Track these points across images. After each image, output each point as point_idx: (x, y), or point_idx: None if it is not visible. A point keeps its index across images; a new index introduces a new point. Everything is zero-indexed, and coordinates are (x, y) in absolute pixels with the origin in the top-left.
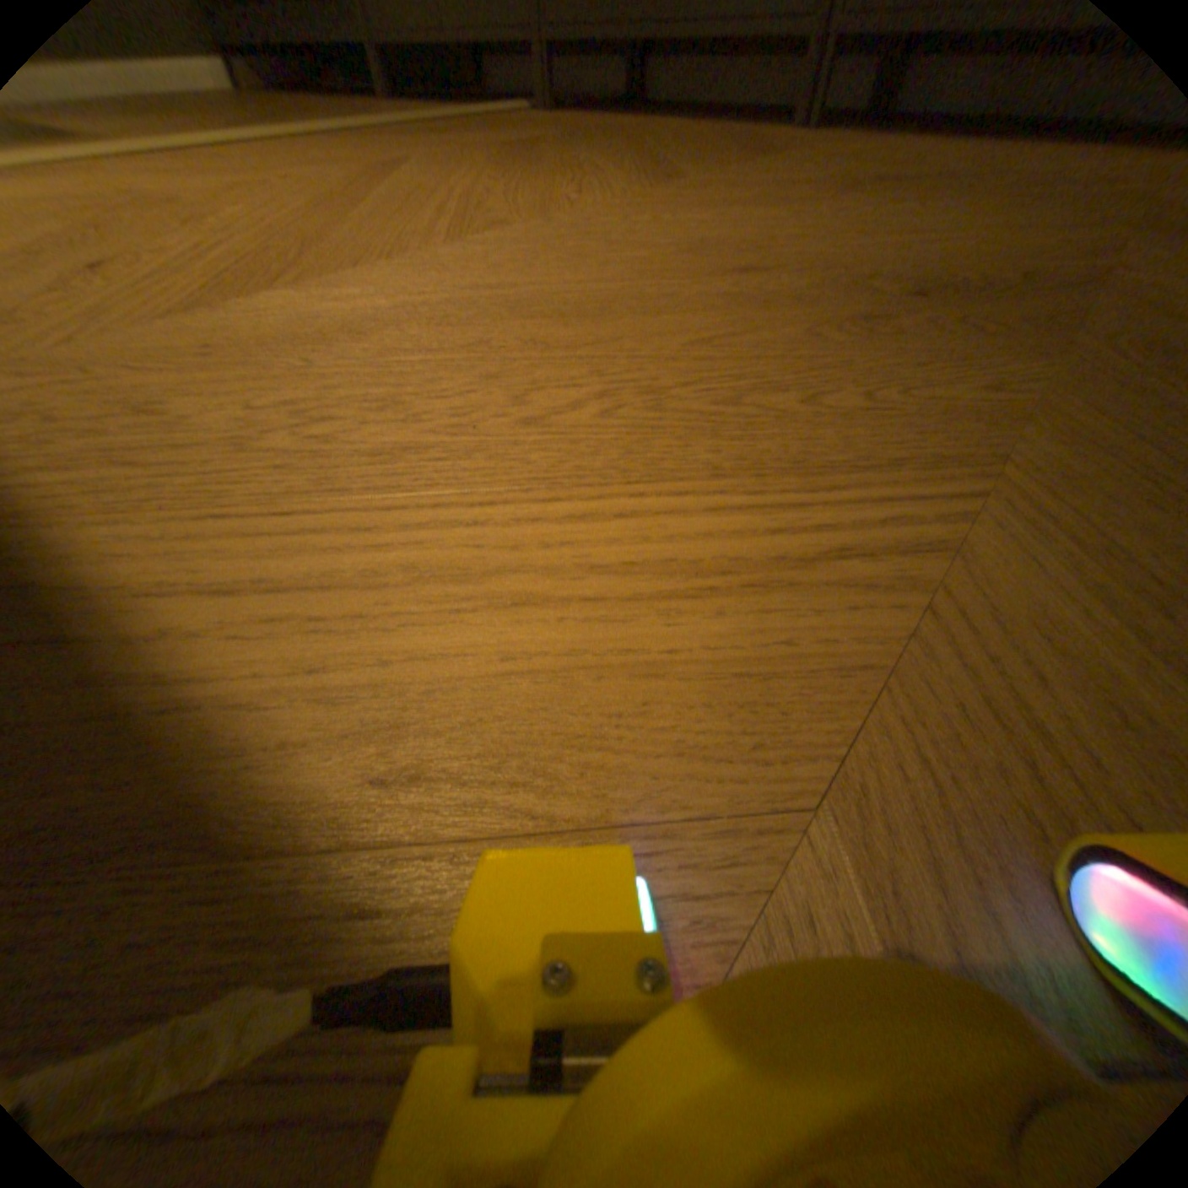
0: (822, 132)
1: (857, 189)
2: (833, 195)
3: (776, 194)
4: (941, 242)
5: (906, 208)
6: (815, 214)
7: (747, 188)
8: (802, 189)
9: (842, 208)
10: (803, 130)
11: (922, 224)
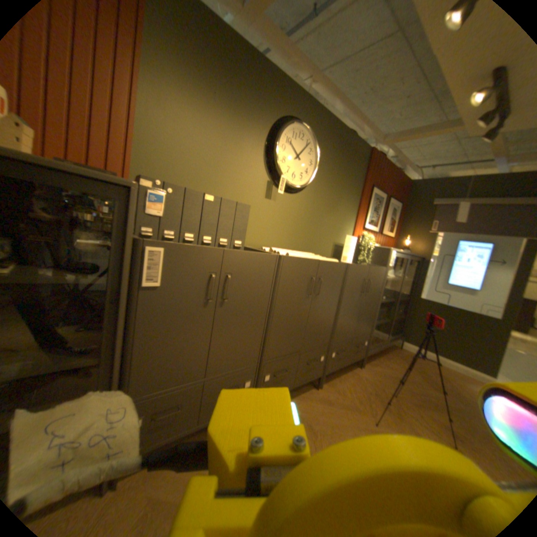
0: (327, 390)
1: (400, 418)
2: (406, 423)
3: (408, 429)
4: (433, 427)
5: (413, 420)
6: (422, 431)
7: (405, 430)
8: (402, 424)
9: (416, 426)
10: (323, 391)
11: (423, 423)
